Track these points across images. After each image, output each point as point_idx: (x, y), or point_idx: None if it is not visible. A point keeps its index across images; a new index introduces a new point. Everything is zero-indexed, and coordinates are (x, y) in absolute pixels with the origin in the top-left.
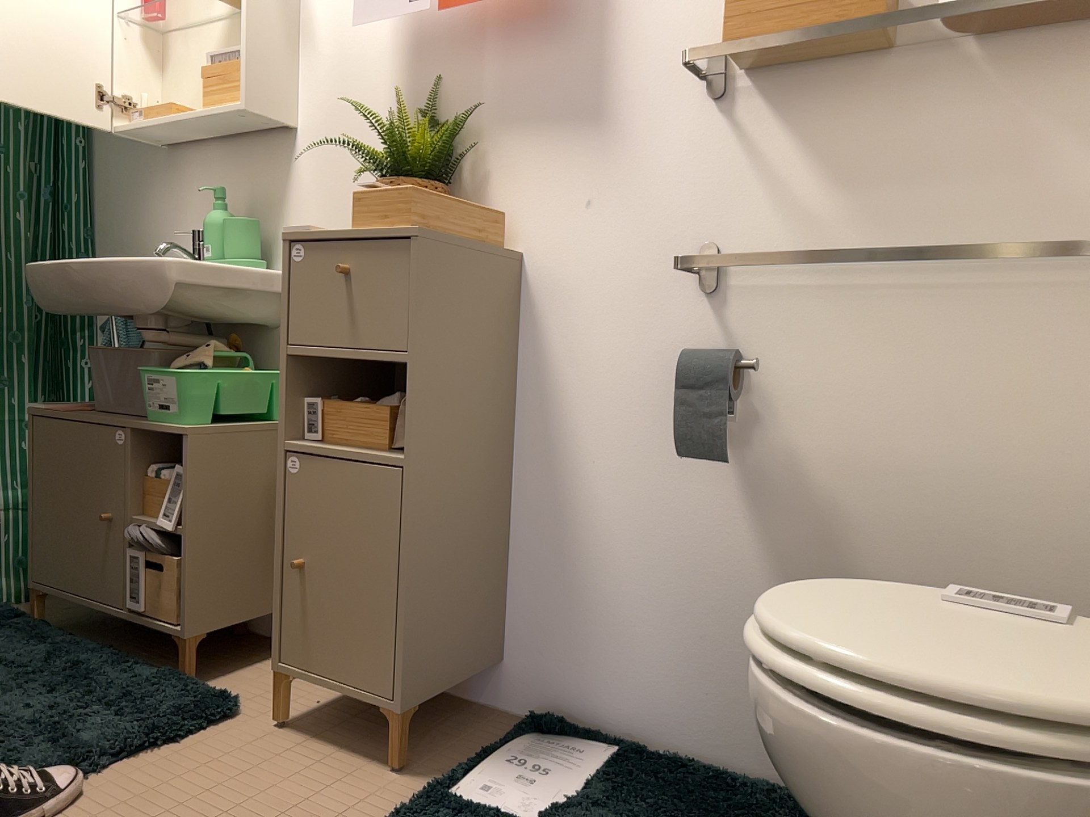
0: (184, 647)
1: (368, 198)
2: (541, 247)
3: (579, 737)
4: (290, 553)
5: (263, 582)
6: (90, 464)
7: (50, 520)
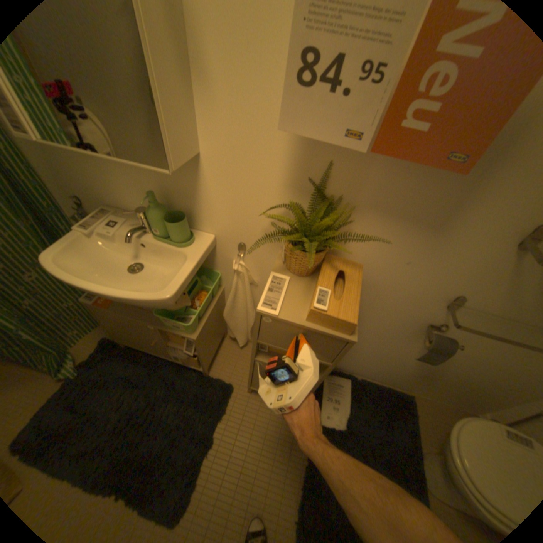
0: (205, 372)
1: (322, 314)
2: (372, 269)
3: (338, 377)
4: (257, 376)
5: (220, 337)
6: (136, 328)
7: (118, 332)
